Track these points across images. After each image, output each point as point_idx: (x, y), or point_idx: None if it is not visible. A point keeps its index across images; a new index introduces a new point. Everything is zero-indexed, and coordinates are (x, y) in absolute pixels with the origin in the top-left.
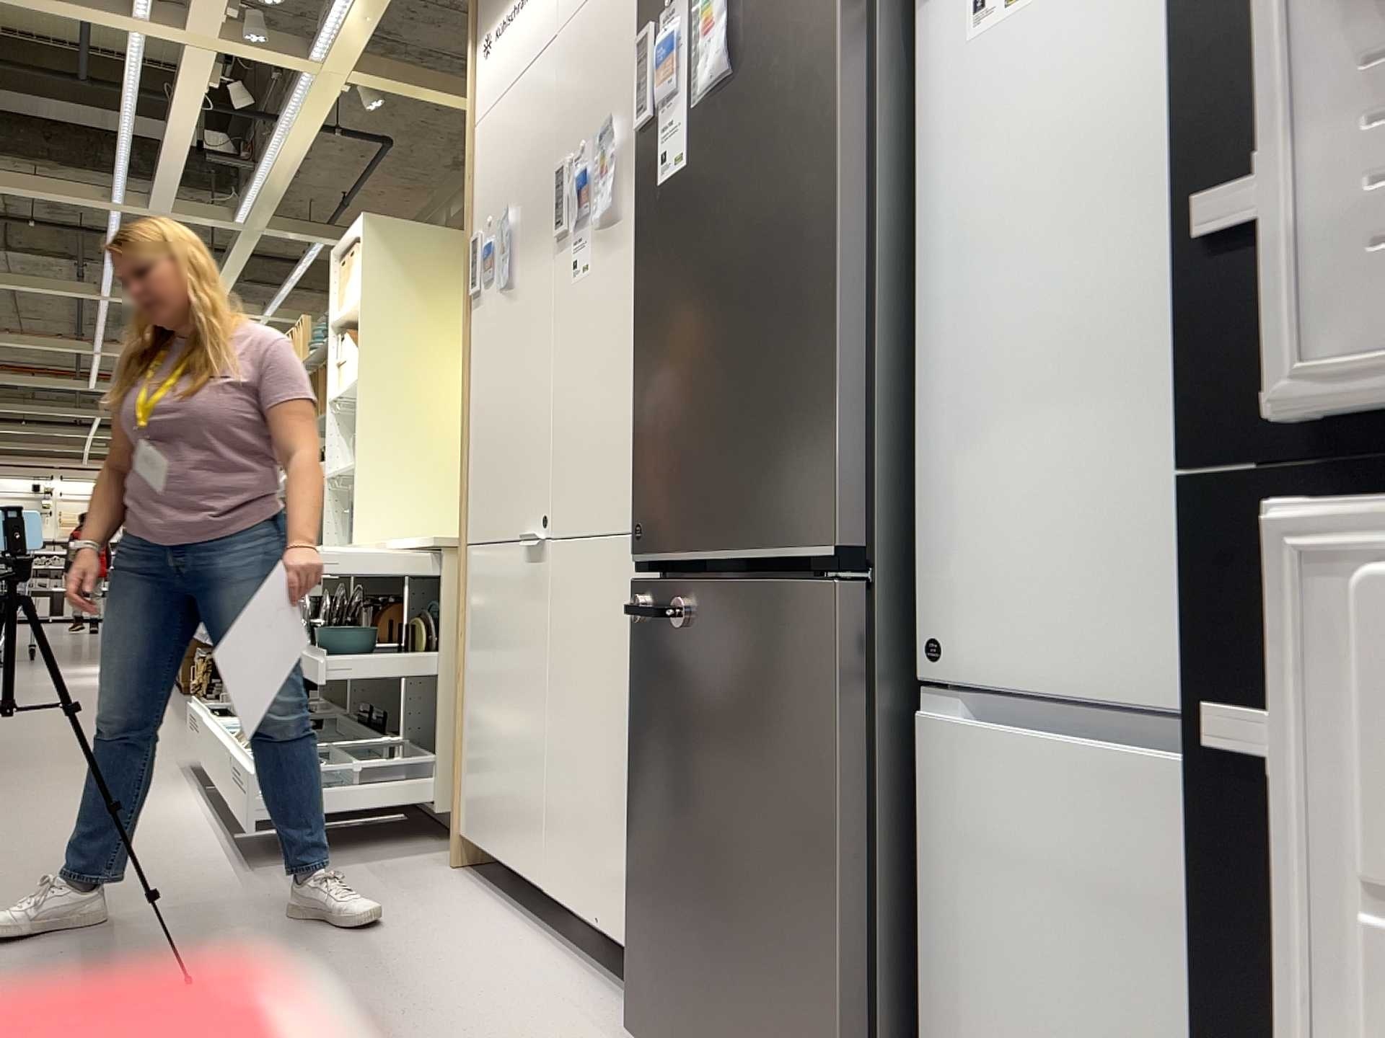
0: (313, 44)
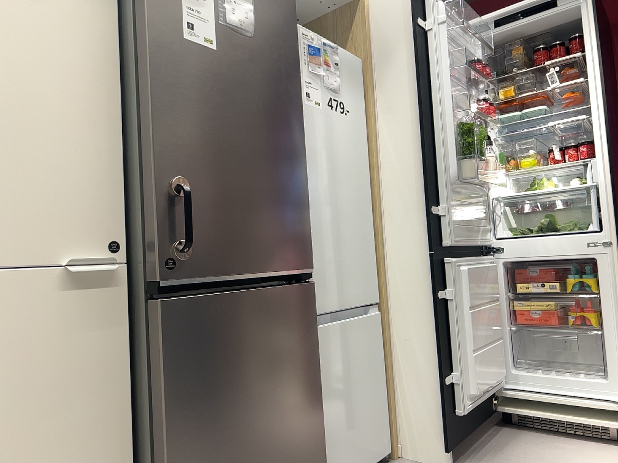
0: None
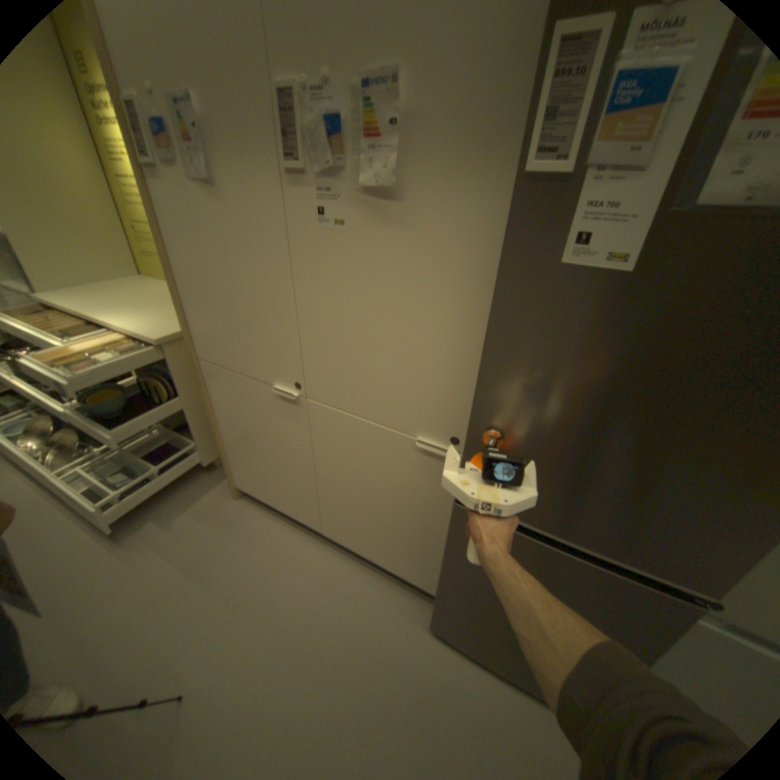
0: None
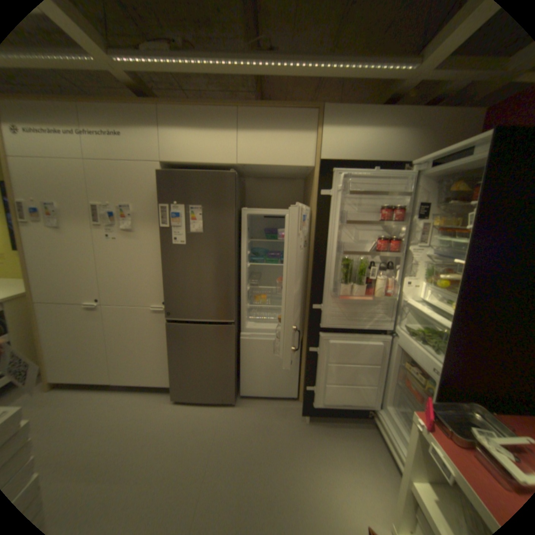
0: None
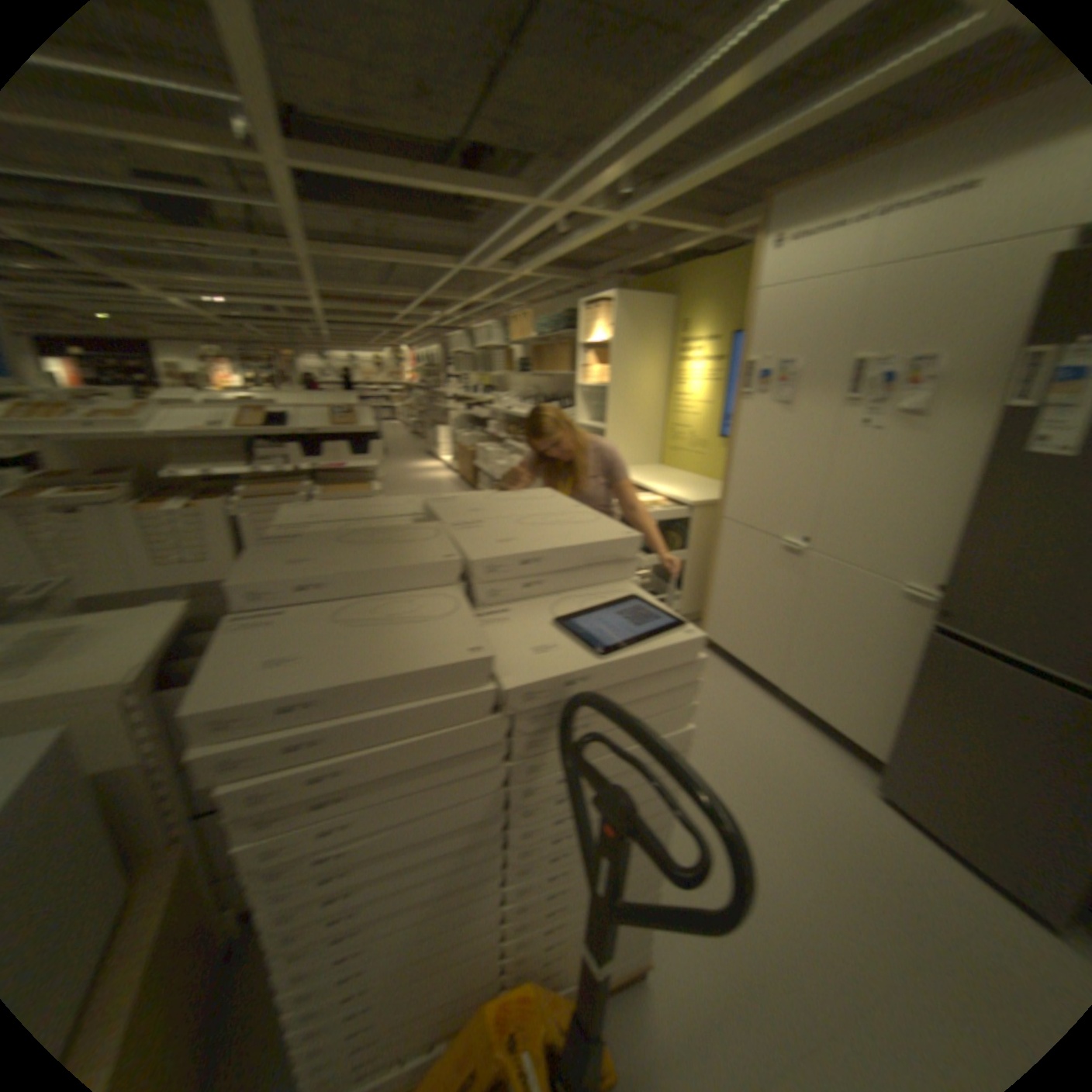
0: (619, 202)
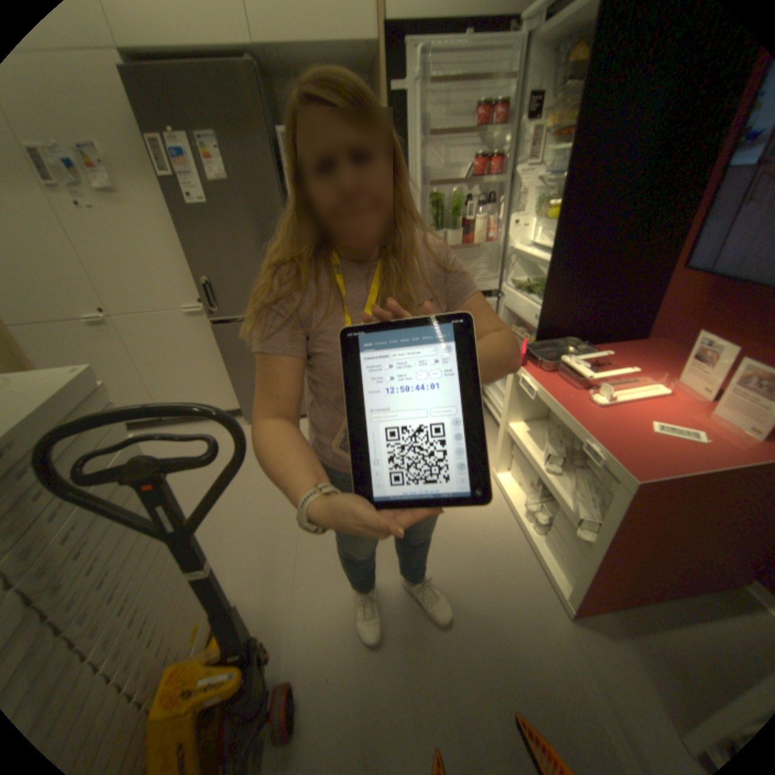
0: None
